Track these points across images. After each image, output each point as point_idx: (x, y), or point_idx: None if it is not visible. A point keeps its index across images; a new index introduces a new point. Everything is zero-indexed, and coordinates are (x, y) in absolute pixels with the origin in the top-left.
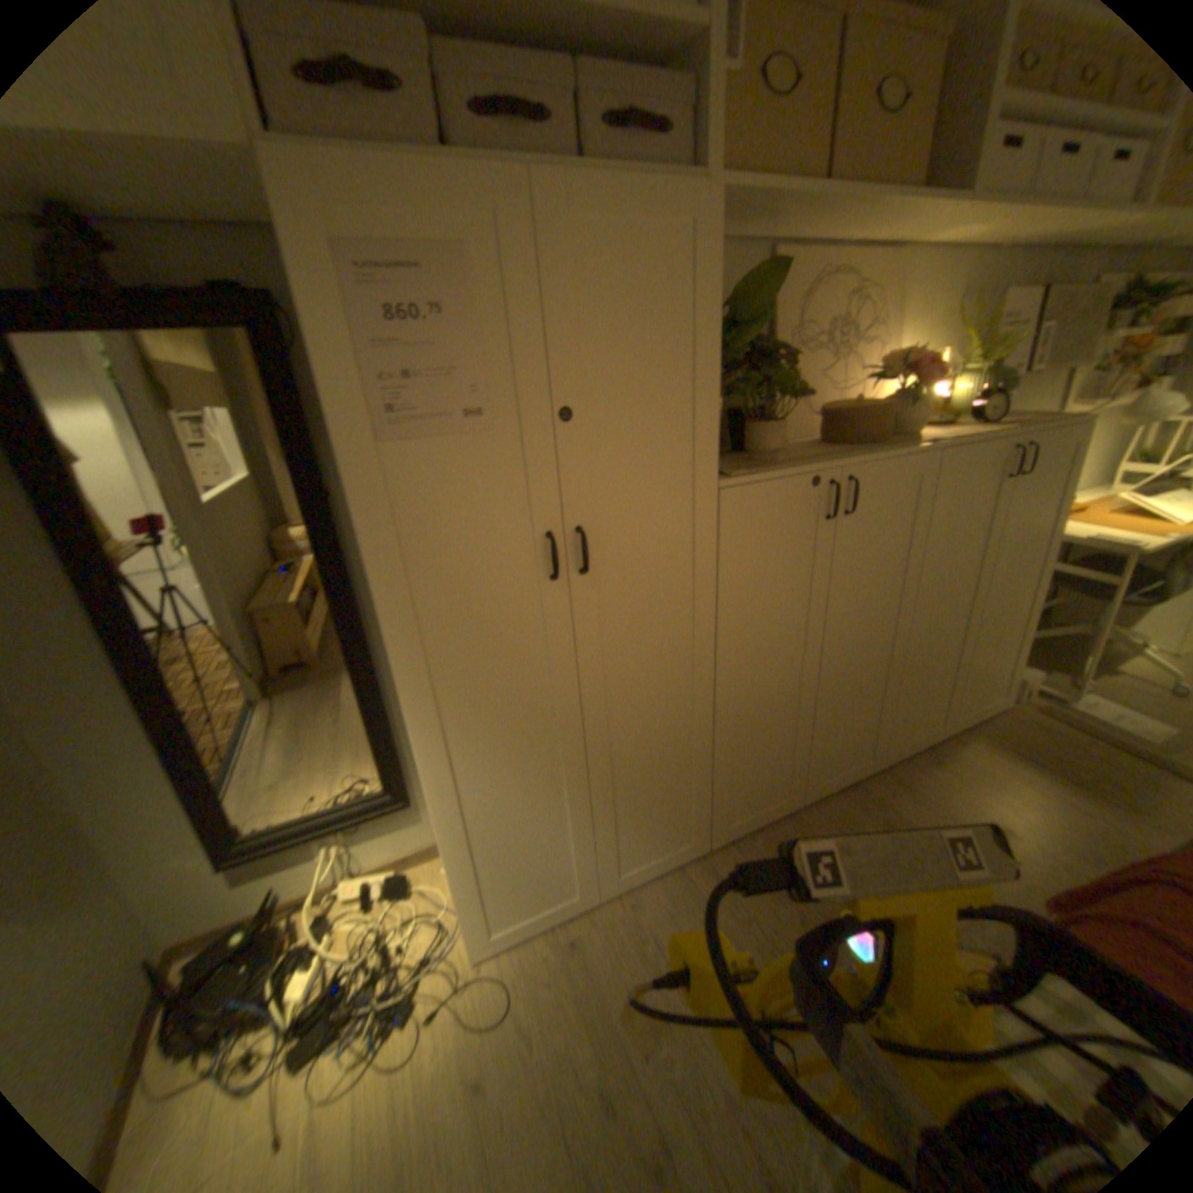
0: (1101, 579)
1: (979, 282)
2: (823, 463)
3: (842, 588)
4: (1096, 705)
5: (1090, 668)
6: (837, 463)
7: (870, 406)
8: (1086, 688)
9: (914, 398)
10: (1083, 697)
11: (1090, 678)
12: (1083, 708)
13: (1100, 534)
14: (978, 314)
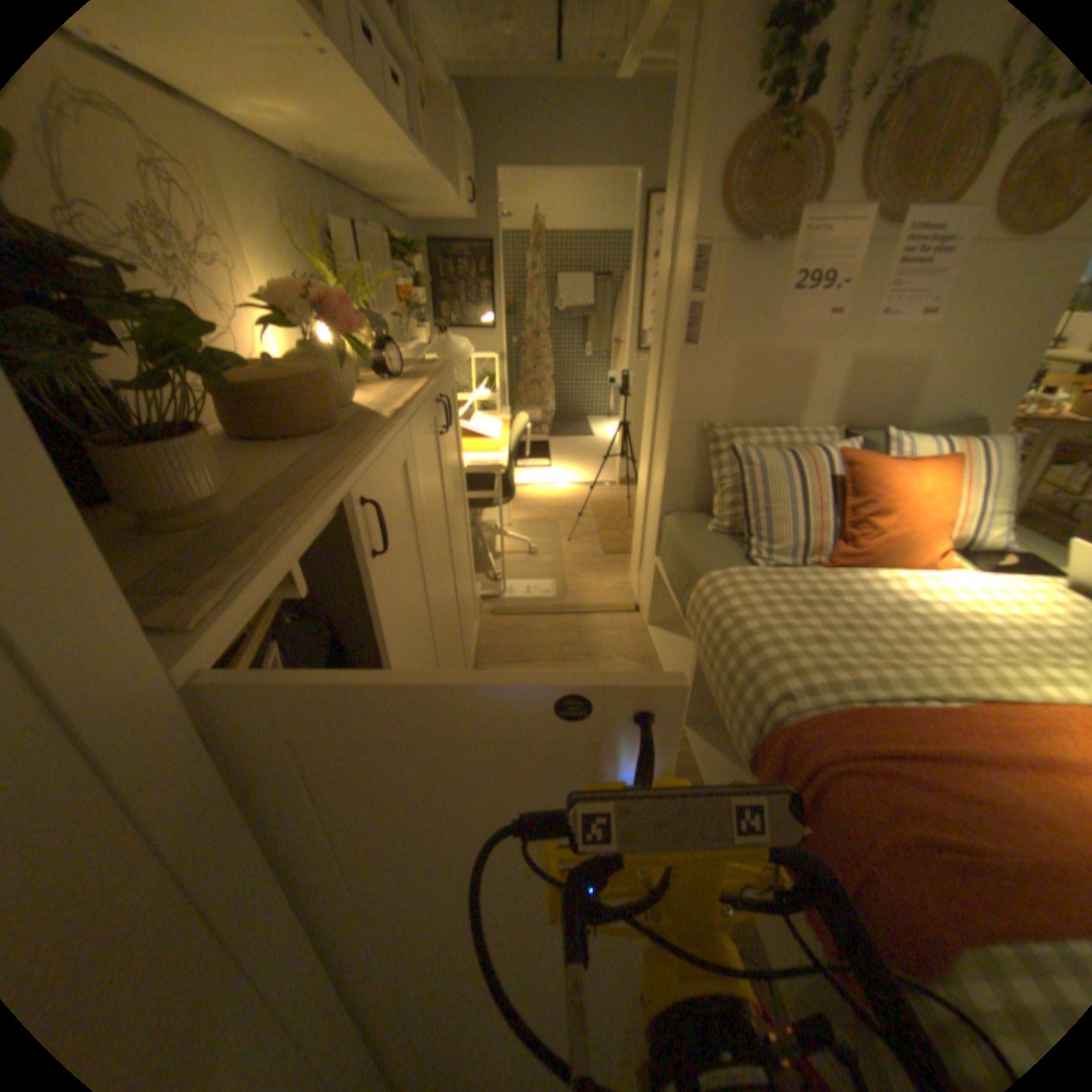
0: (486, 494)
1: (289, 196)
2: (322, 488)
3: (396, 646)
4: (509, 585)
5: (502, 563)
6: (342, 481)
7: (295, 366)
8: (504, 578)
9: (339, 350)
10: (504, 585)
11: (504, 570)
12: (506, 592)
13: (467, 459)
14: (306, 239)
